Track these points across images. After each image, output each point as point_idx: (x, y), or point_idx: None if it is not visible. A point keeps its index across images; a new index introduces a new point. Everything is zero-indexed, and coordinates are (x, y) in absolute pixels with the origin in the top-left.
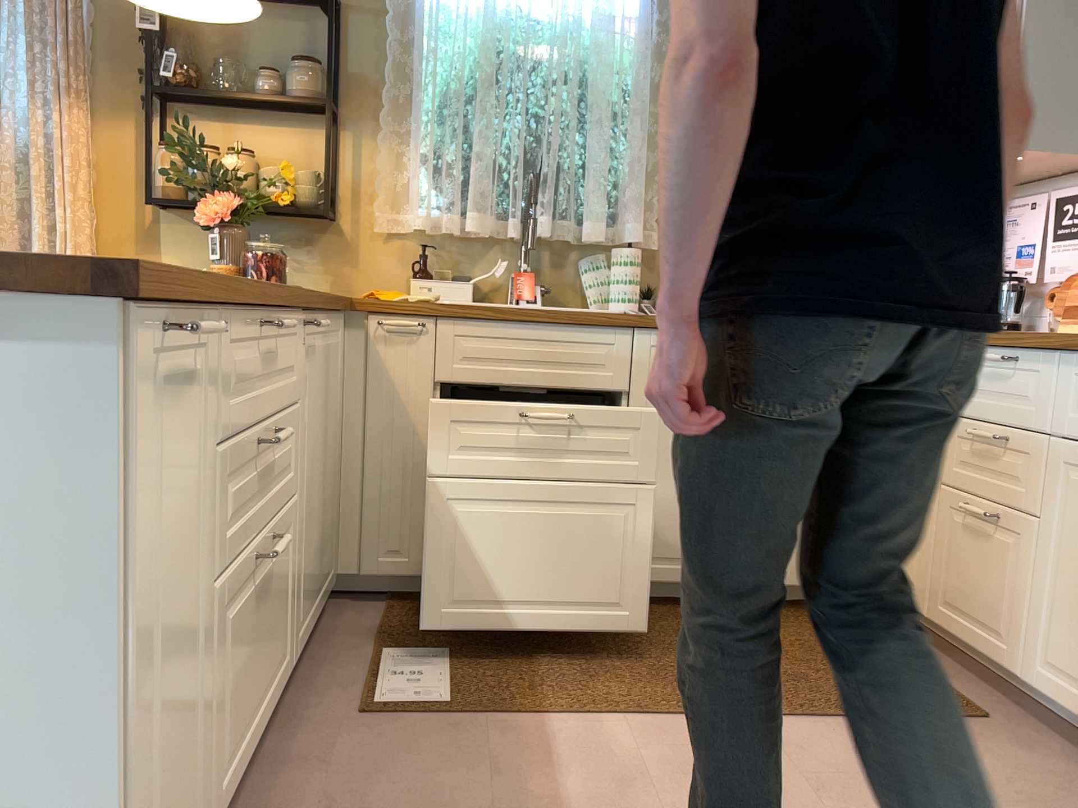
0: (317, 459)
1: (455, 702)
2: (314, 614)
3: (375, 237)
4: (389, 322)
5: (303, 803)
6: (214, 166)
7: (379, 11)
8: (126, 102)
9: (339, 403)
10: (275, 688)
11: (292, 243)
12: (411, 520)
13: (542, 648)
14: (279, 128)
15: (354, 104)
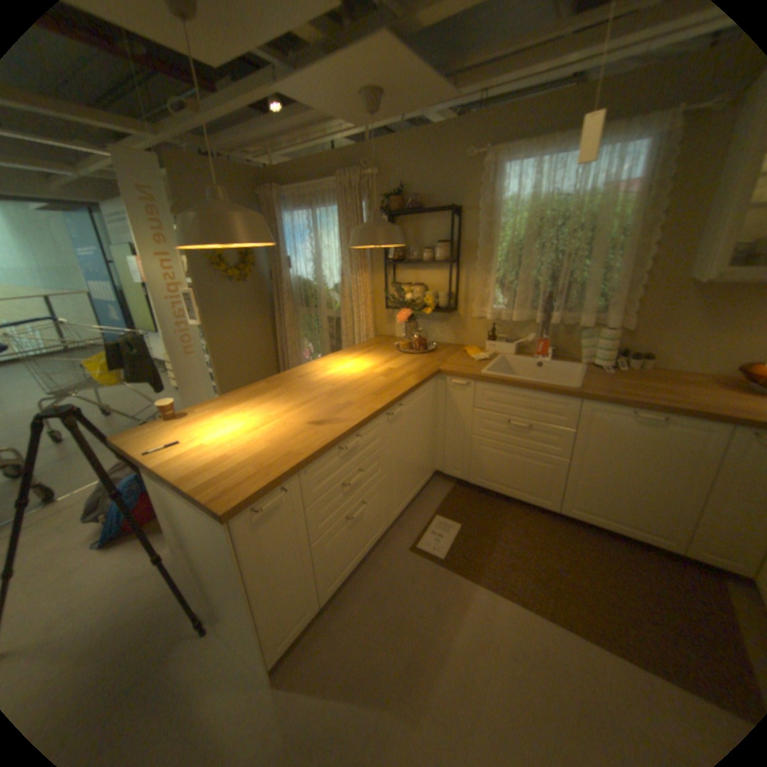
0: (410, 446)
1: (447, 559)
2: (410, 497)
3: (472, 318)
4: (453, 381)
5: (371, 588)
6: (402, 297)
7: (478, 206)
8: (379, 264)
9: (435, 409)
10: (375, 539)
11: (438, 320)
12: (462, 459)
13: (503, 539)
14: (433, 270)
15: (464, 256)
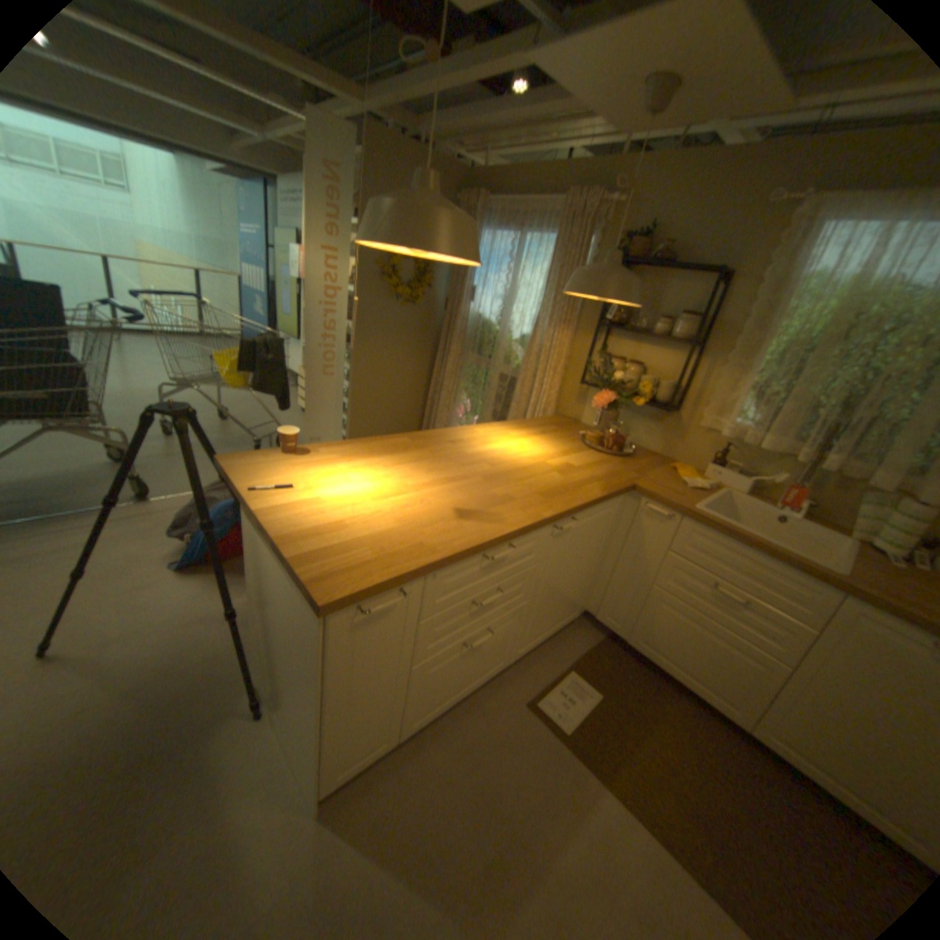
0: (567, 575)
1: (575, 738)
2: (546, 637)
3: (700, 427)
4: (652, 507)
5: (467, 739)
6: (610, 374)
7: (762, 274)
8: (591, 323)
9: (613, 534)
10: (489, 677)
11: (649, 416)
12: (630, 611)
13: (659, 739)
14: (665, 348)
15: (718, 340)
